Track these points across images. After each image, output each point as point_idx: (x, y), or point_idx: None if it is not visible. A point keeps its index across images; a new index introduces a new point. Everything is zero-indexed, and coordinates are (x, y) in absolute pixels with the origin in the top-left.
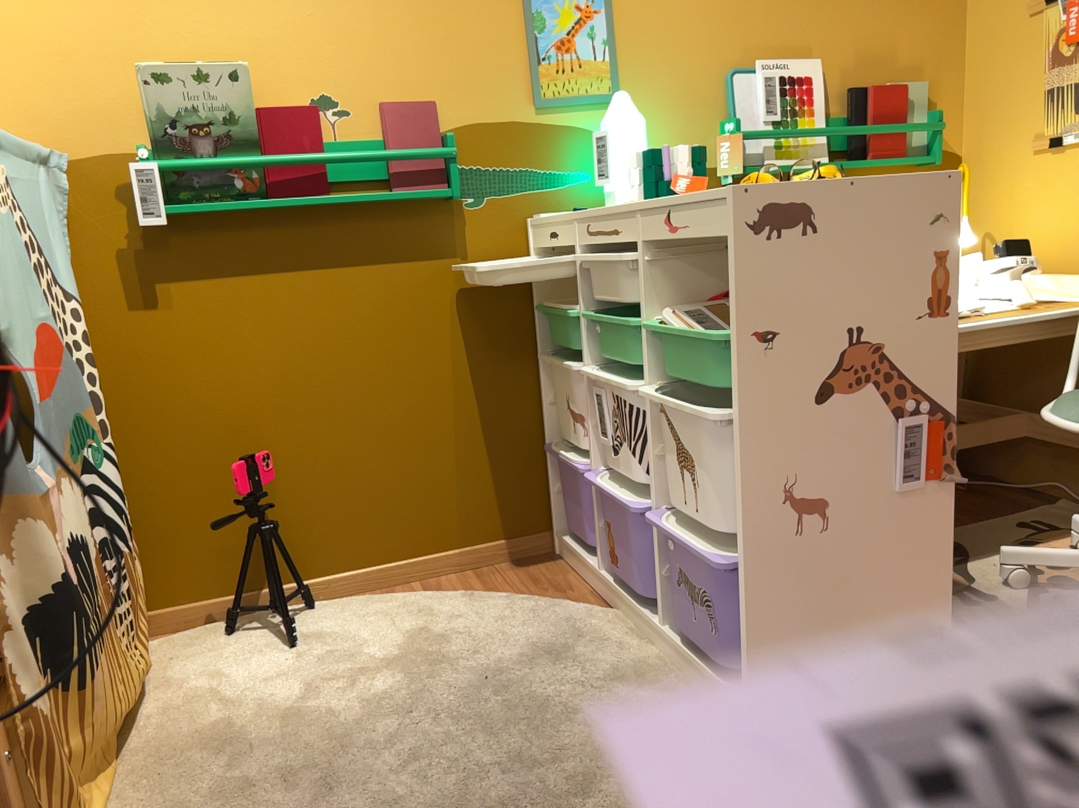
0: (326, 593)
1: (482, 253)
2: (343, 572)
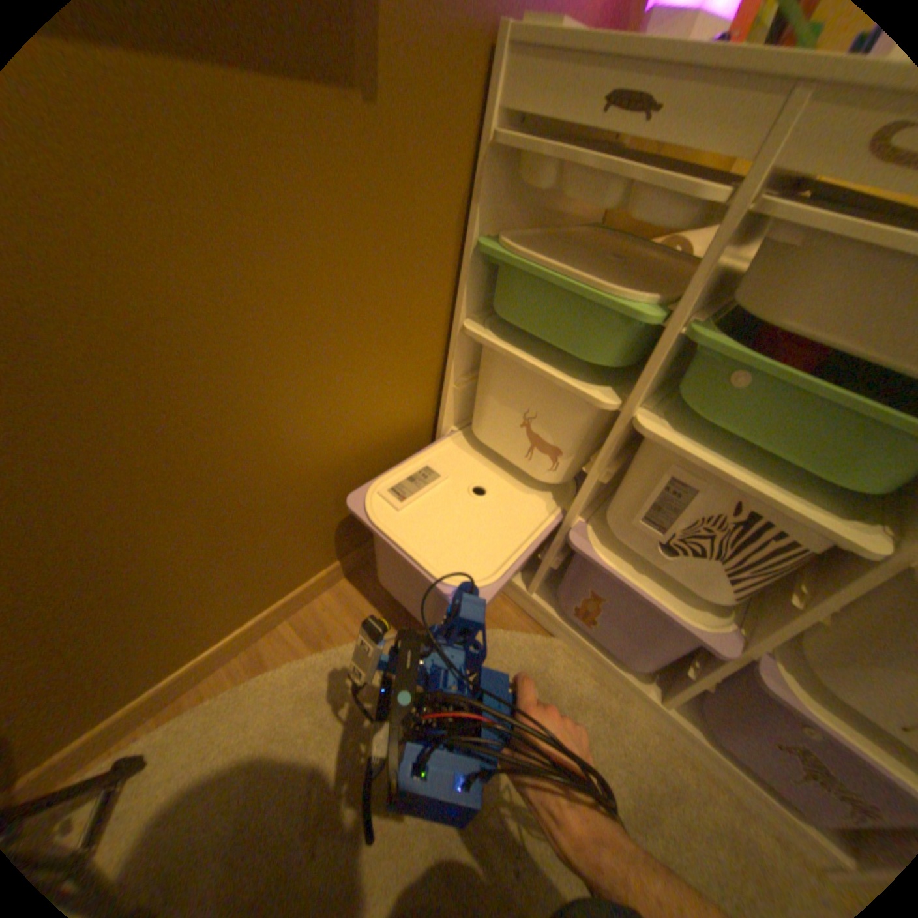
0: (159, 708)
1: (411, 92)
2: (181, 672)
